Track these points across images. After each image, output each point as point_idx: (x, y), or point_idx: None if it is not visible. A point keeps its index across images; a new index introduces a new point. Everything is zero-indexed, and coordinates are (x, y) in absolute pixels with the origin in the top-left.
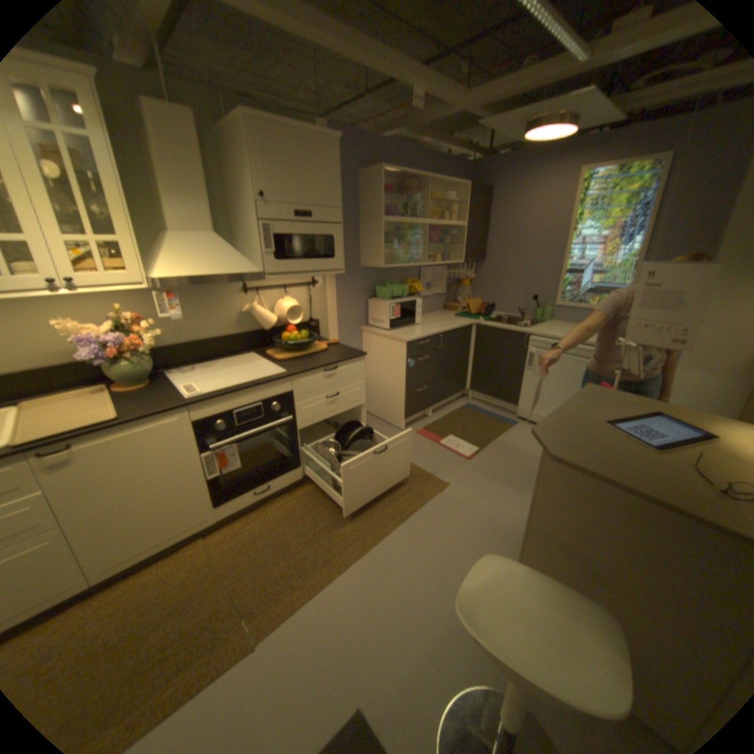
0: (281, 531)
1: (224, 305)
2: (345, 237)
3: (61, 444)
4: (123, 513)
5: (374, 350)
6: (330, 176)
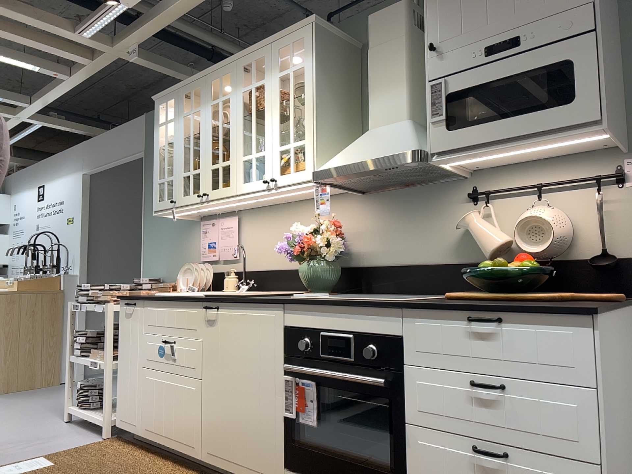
0: None
1: (441, 221)
2: None
3: (214, 305)
4: (226, 400)
5: None
6: None
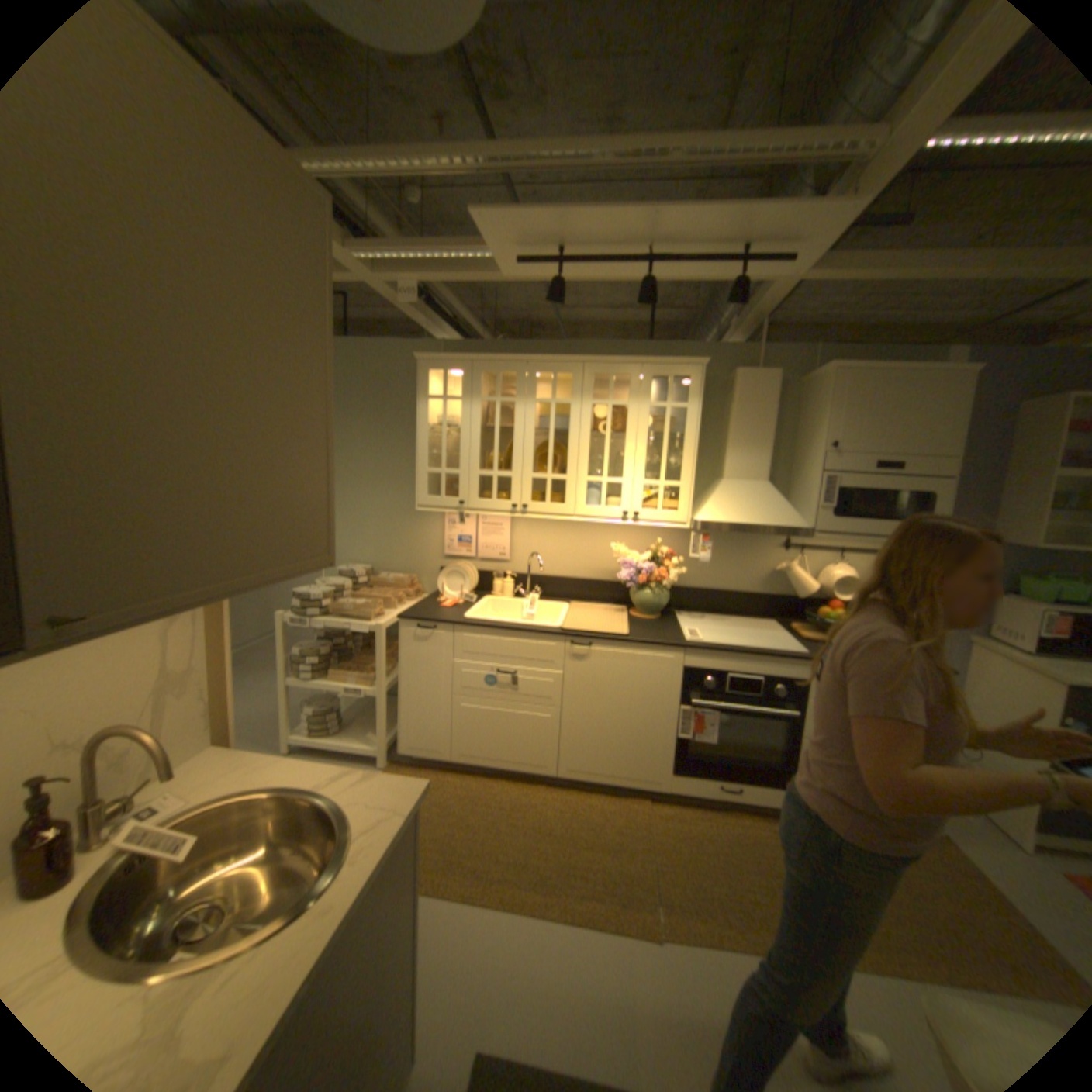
0: (738, 856)
1: (756, 560)
2: (968, 495)
3: (586, 642)
4: (601, 727)
5: (993, 682)
6: (949, 419)
